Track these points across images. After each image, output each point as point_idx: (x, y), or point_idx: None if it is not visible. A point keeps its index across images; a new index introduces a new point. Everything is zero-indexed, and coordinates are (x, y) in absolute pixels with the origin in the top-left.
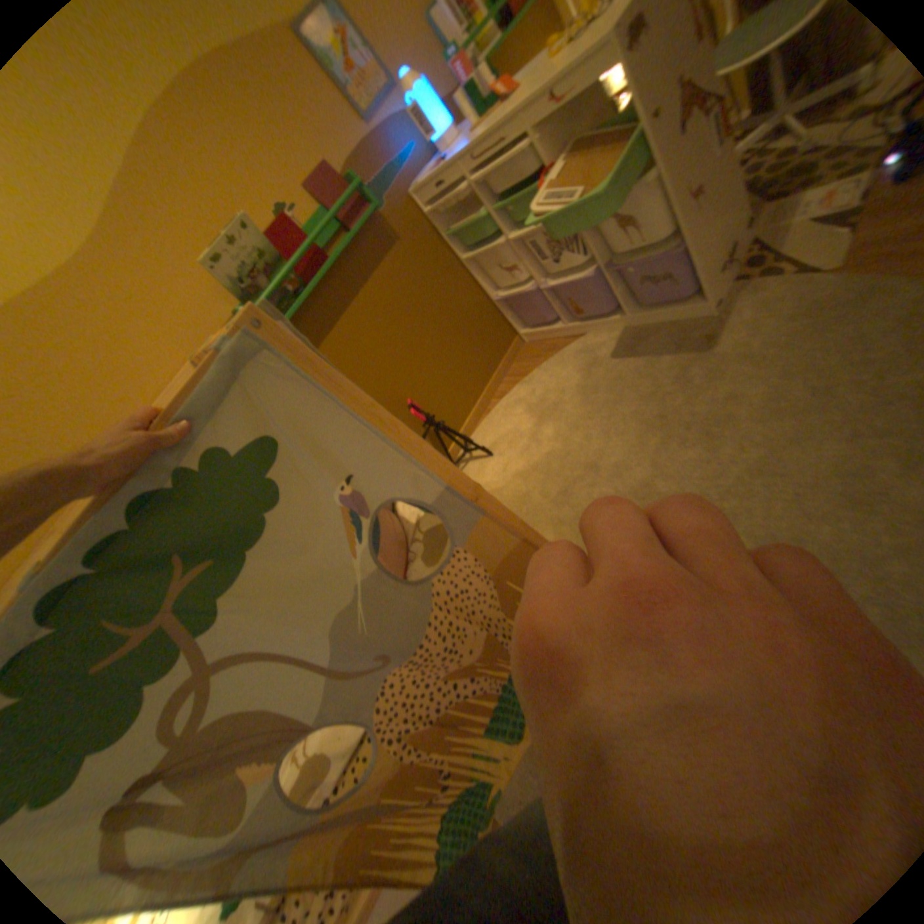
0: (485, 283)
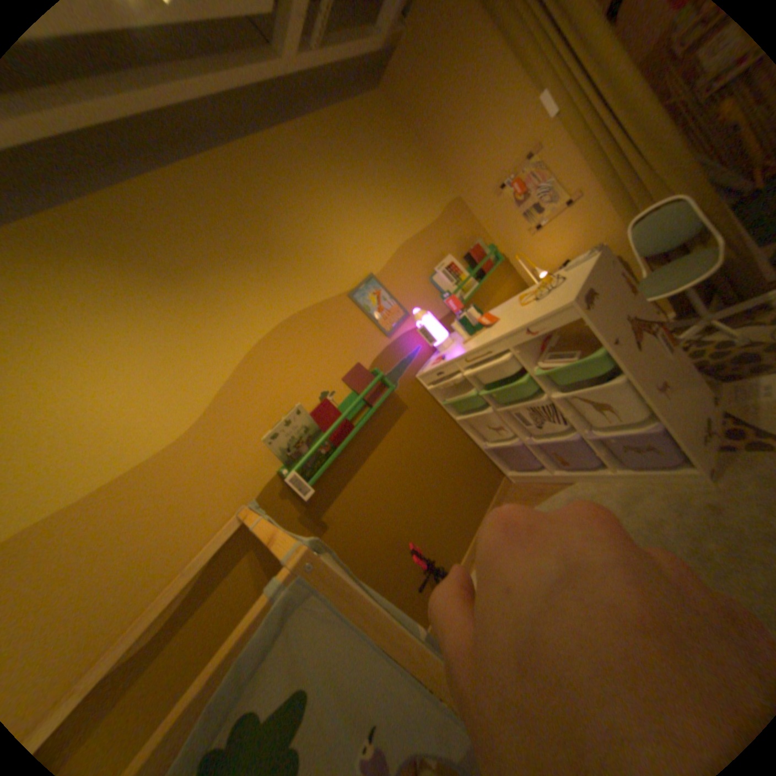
0: (476, 437)
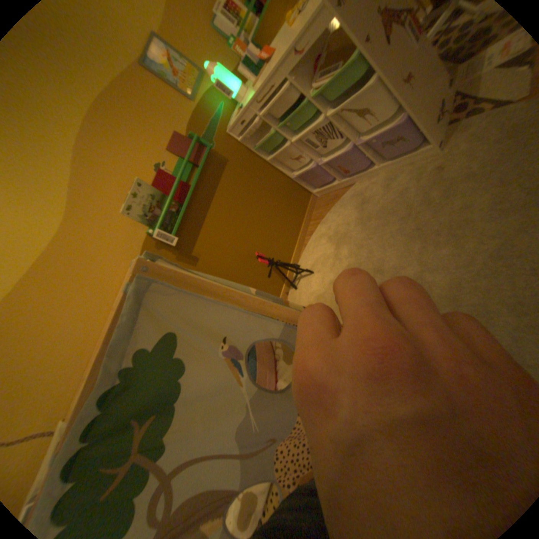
0: (285, 170)
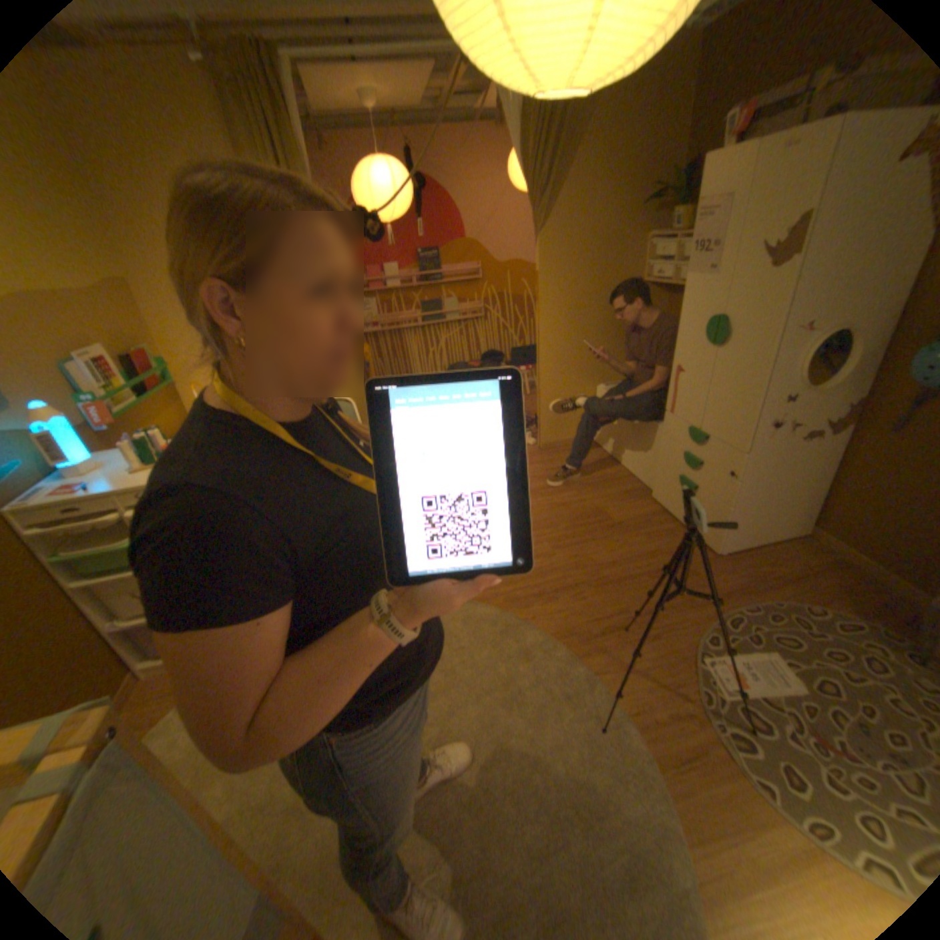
0: (95, 615)
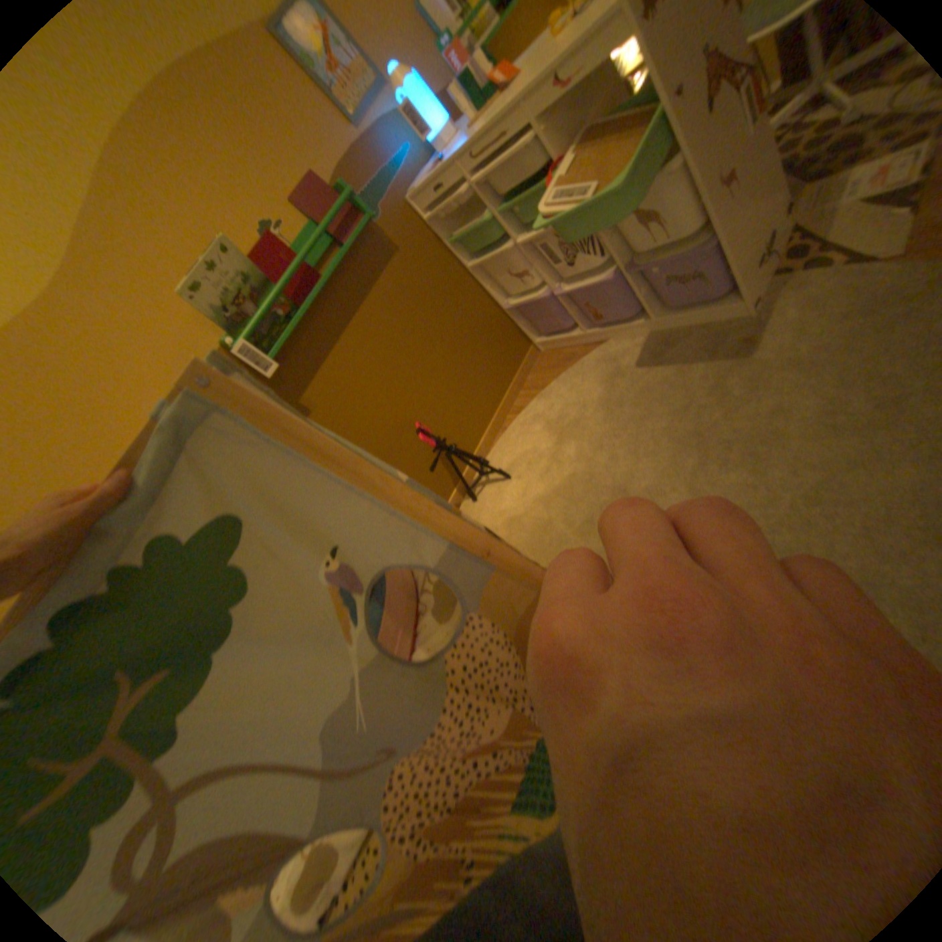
0: (495, 291)
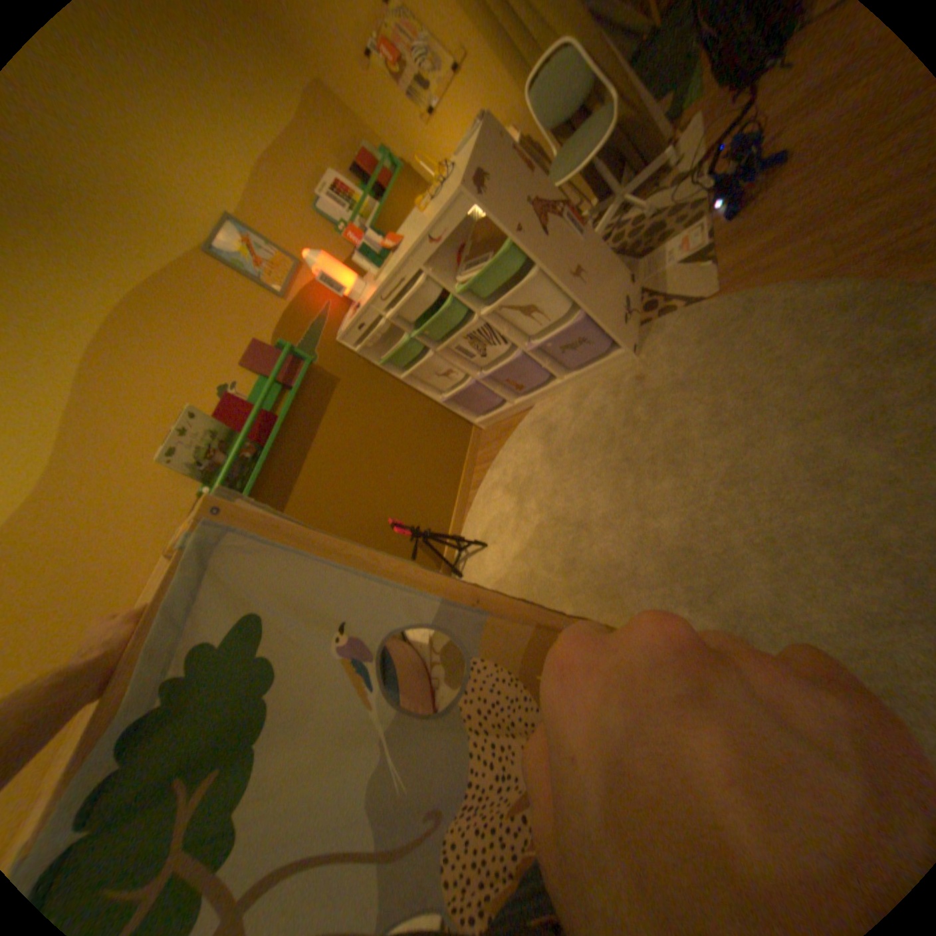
0: (429, 391)
